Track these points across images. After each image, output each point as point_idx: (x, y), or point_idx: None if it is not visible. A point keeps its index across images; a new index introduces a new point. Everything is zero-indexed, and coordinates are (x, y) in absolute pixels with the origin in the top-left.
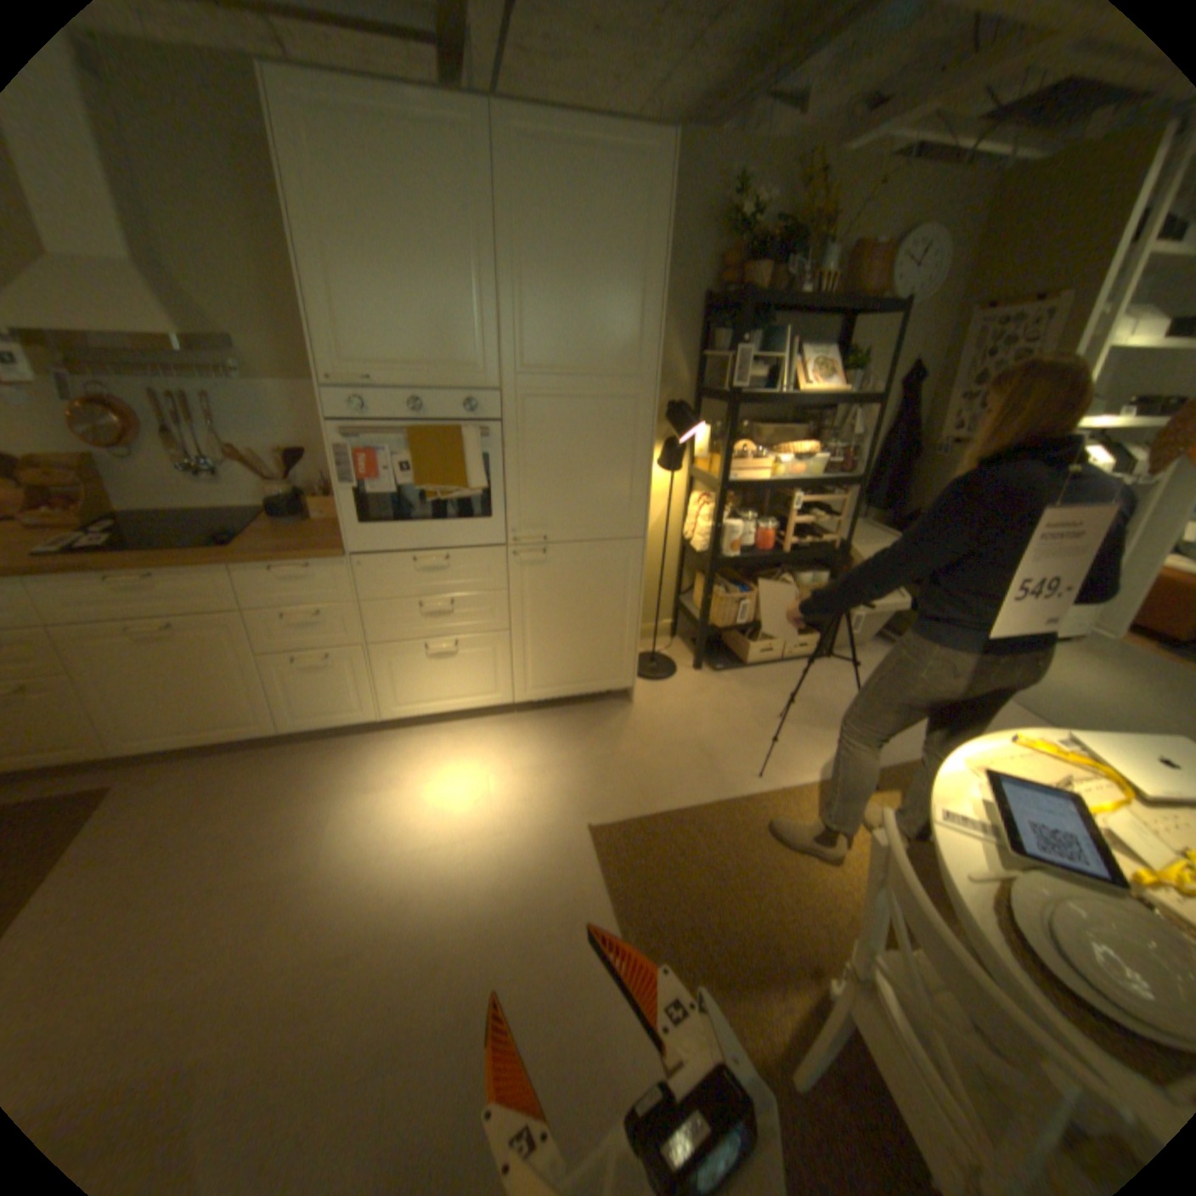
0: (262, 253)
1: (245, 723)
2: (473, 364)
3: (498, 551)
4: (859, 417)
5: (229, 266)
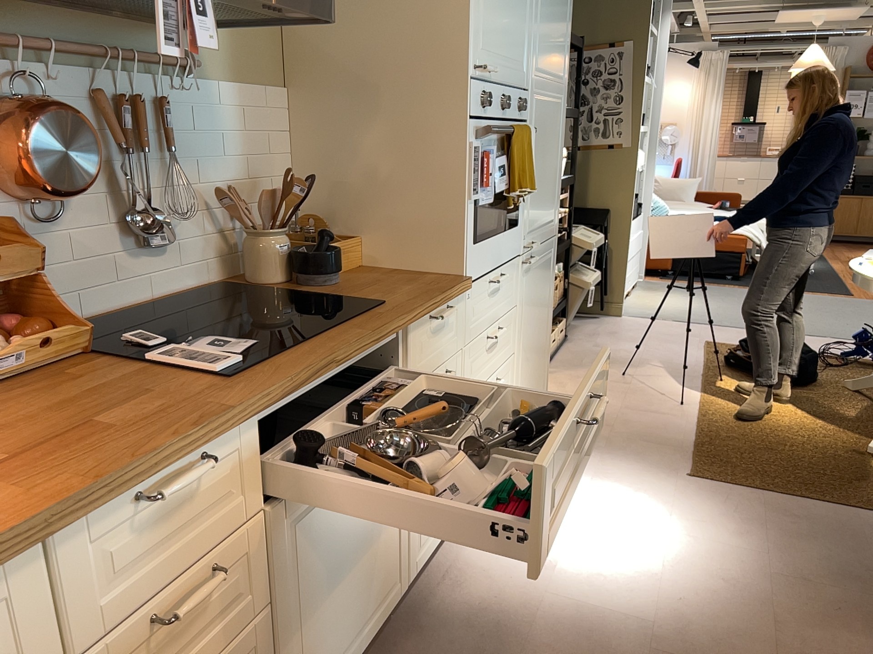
0: None
1: (390, 586)
2: (523, 65)
3: (518, 261)
4: None
5: None
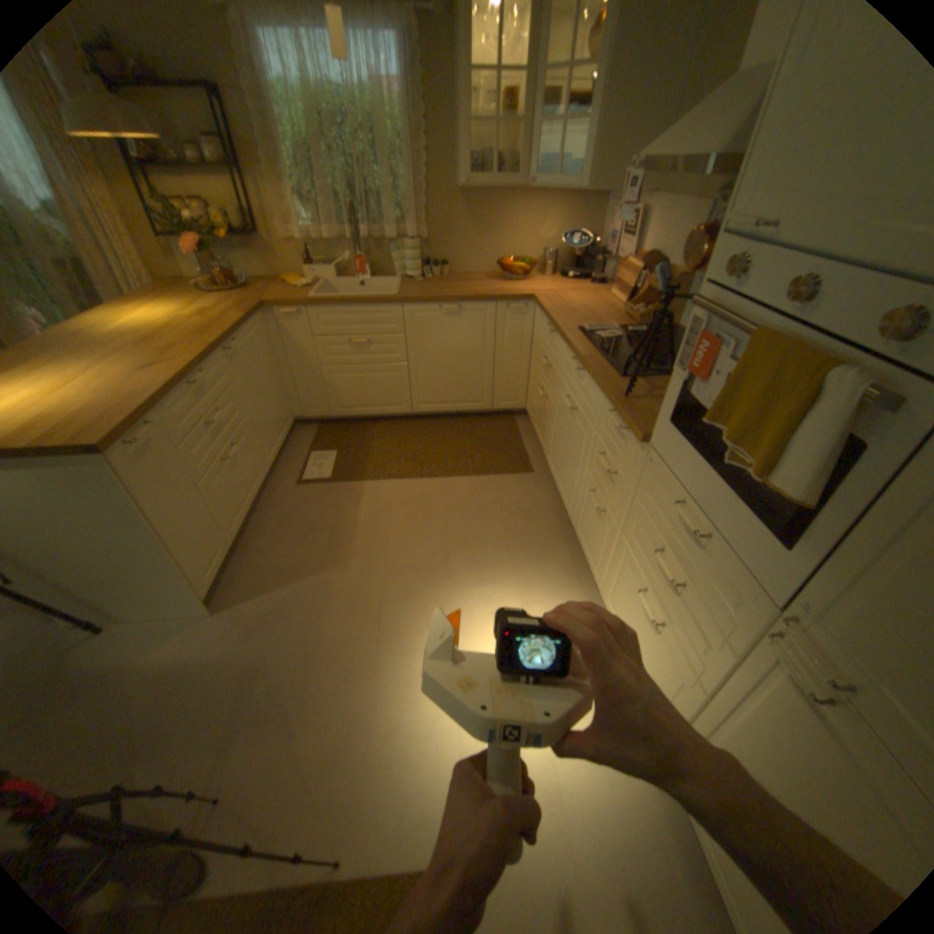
0: None
1: (569, 504)
2: None
3: (764, 606)
4: None
5: None
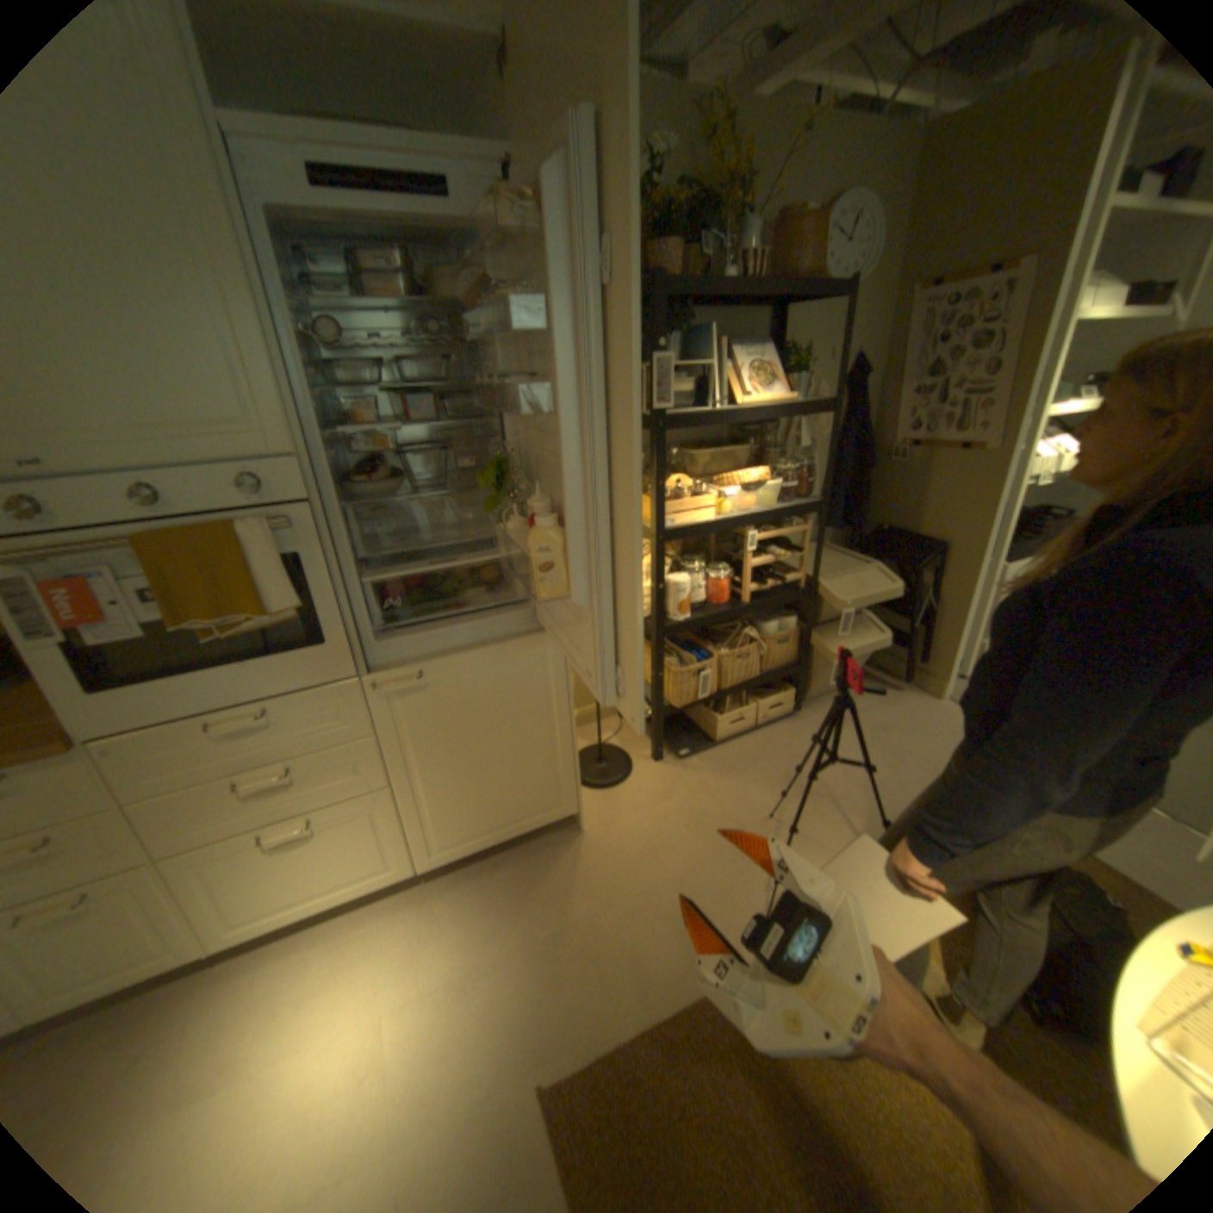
0: None
1: None
2: (240, 419)
3: (347, 687)
4: (804, 426)
5: None
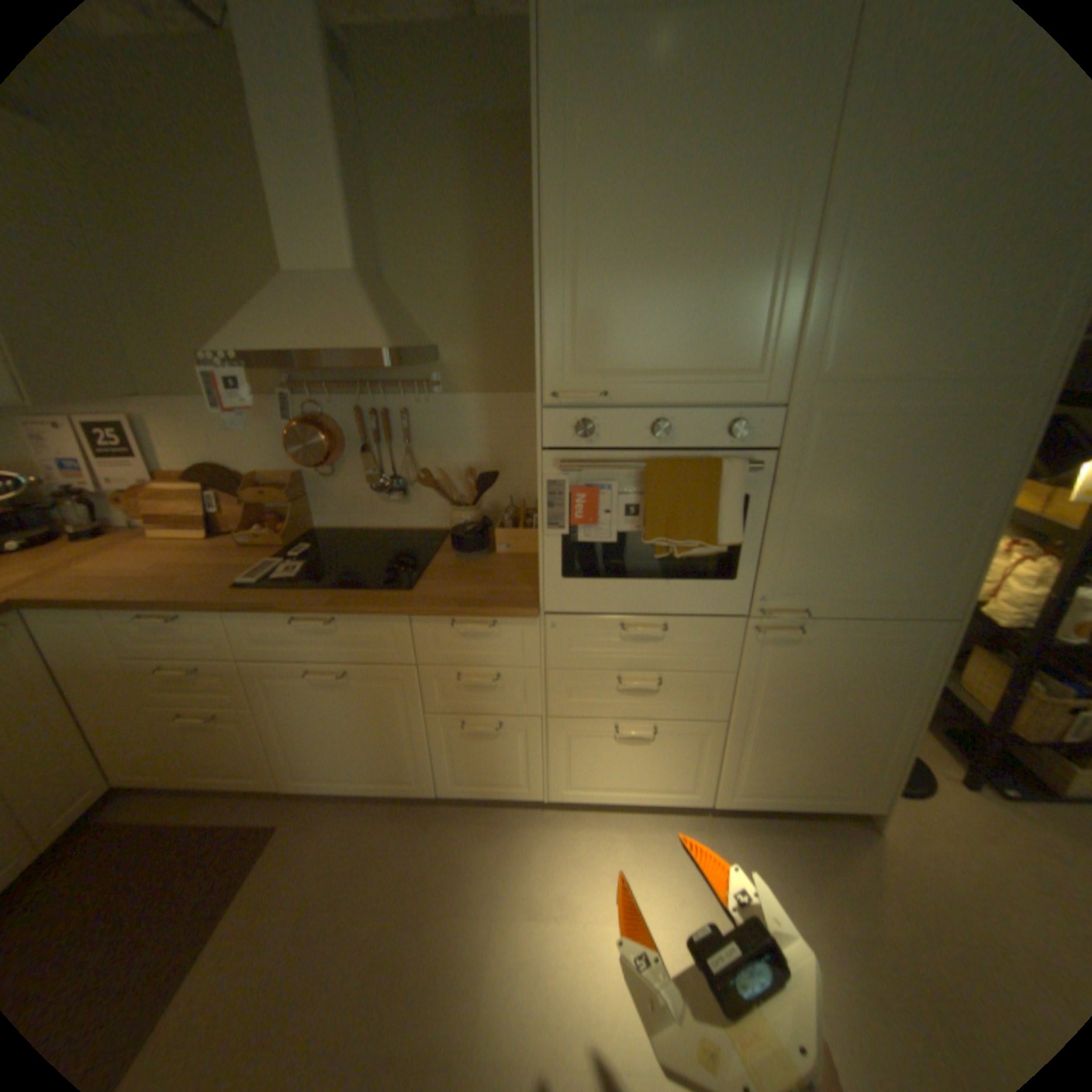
0: (482, 252)
1: (406, 782)
2: (757, 369)
3: (736, 623)
4: None
5: (447, 270)
